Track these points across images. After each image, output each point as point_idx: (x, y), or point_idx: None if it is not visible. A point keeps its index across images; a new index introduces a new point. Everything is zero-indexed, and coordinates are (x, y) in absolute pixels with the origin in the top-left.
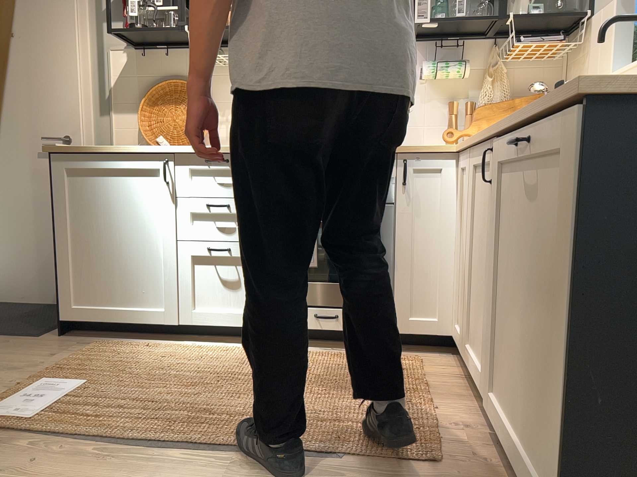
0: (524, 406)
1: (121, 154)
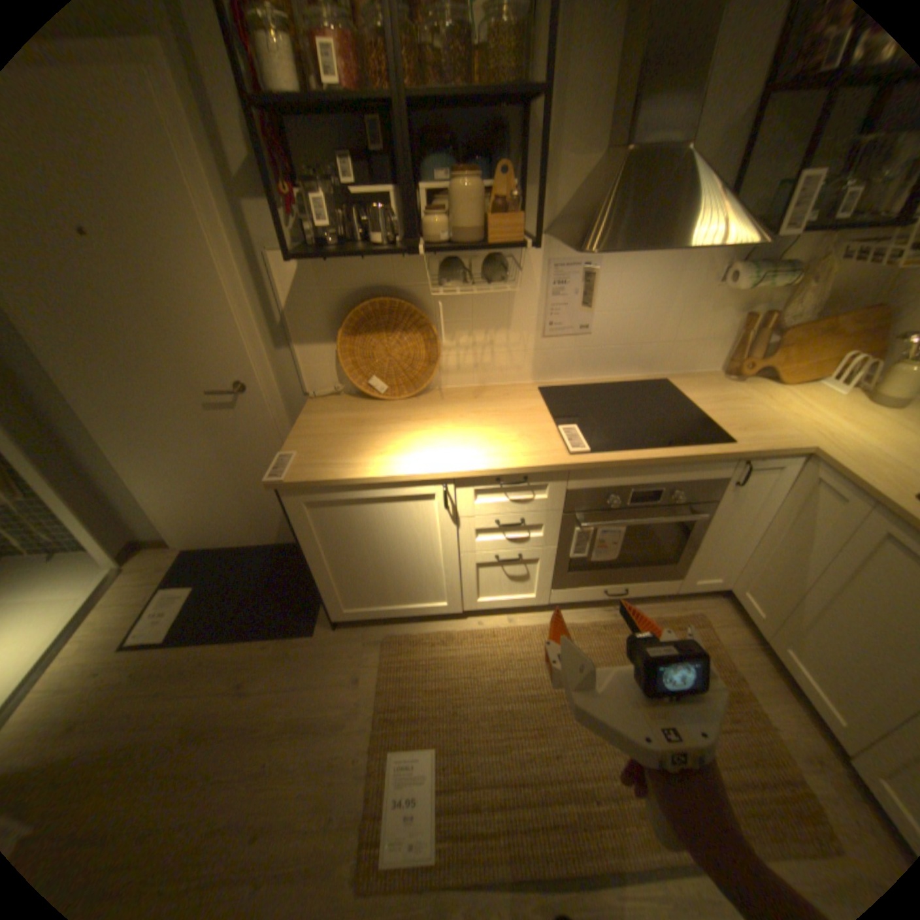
0: None
1: (380, 479)
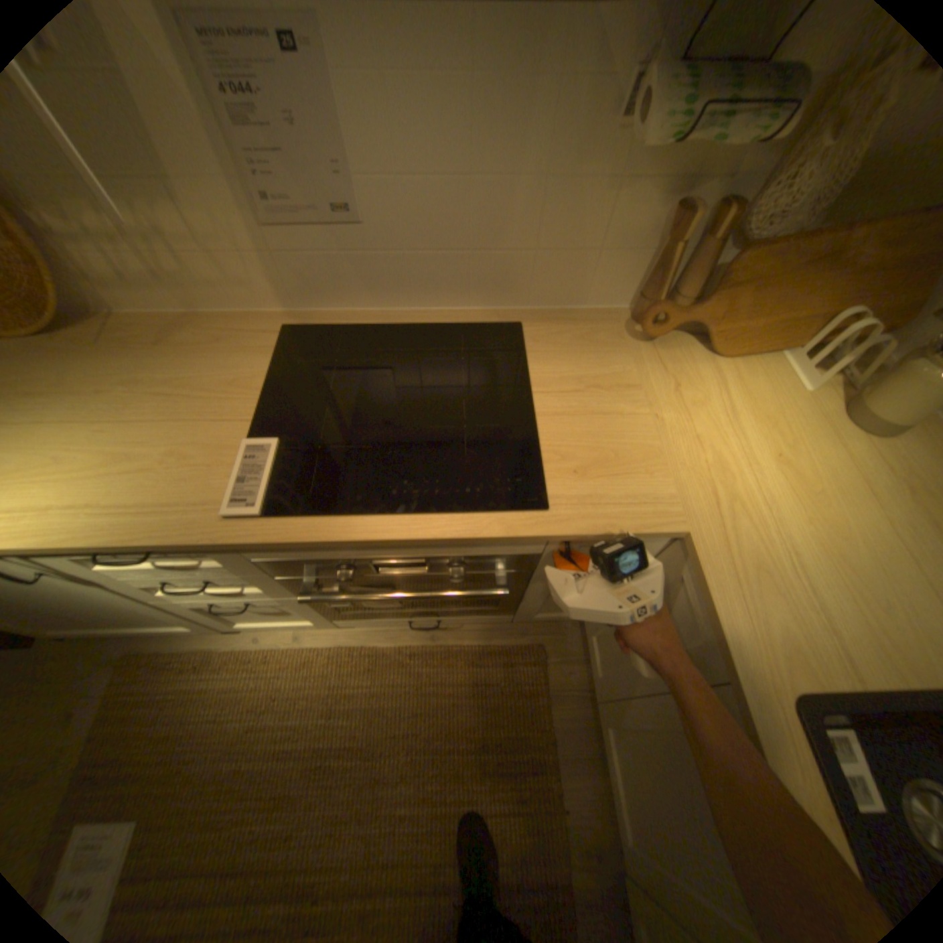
0: None
1: None
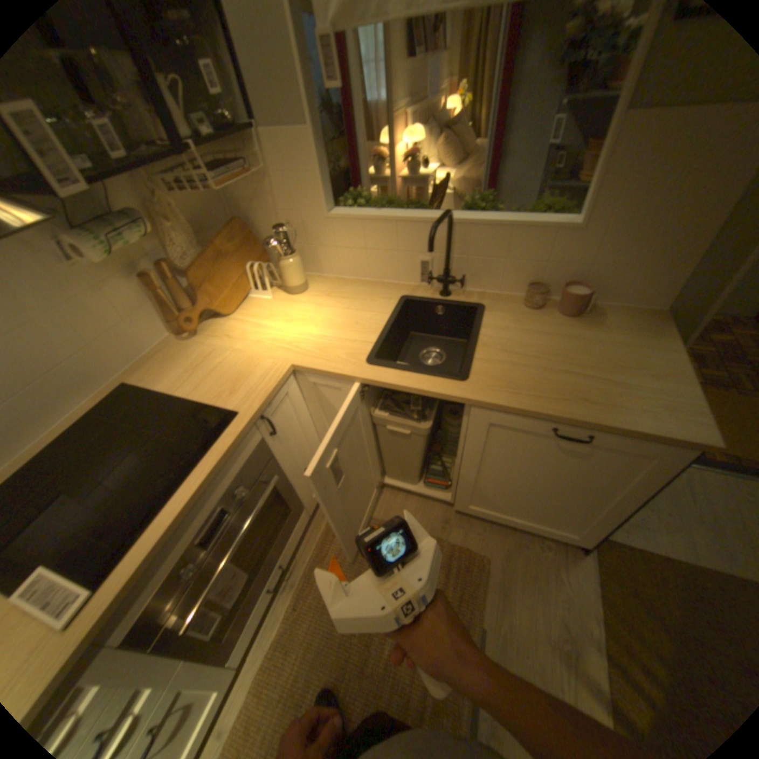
0: (524, 512)
1: None
